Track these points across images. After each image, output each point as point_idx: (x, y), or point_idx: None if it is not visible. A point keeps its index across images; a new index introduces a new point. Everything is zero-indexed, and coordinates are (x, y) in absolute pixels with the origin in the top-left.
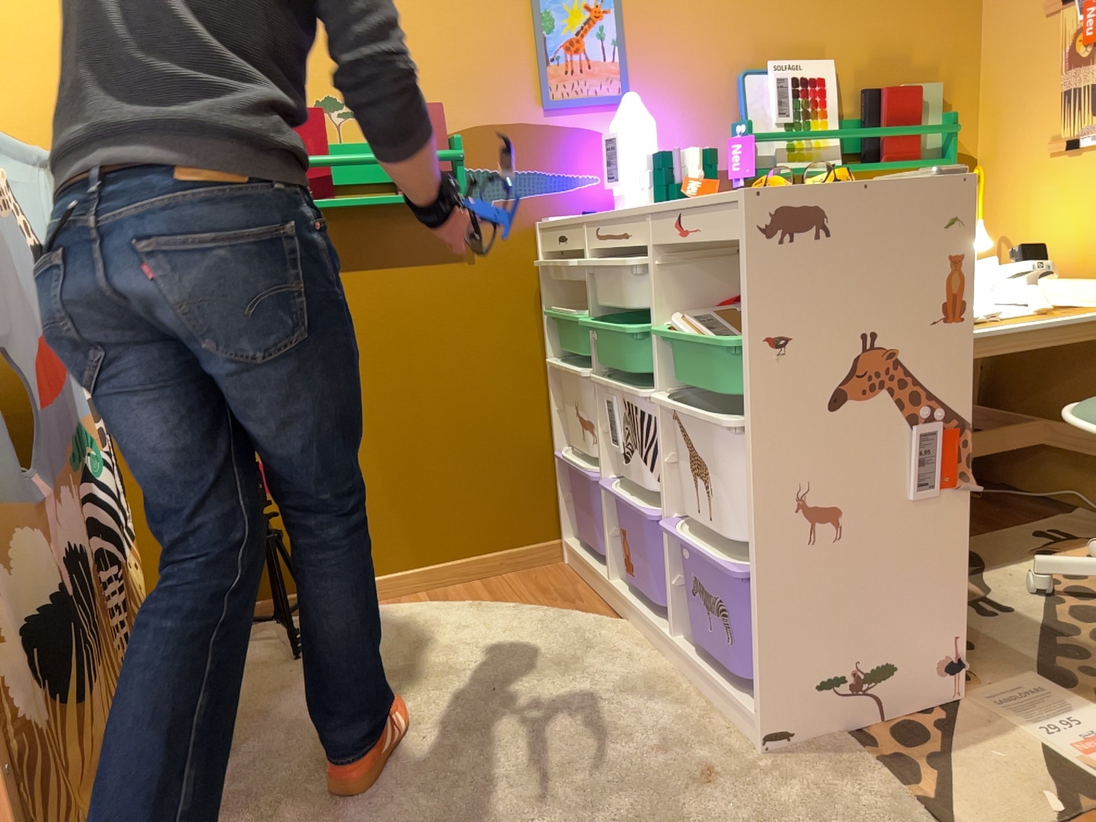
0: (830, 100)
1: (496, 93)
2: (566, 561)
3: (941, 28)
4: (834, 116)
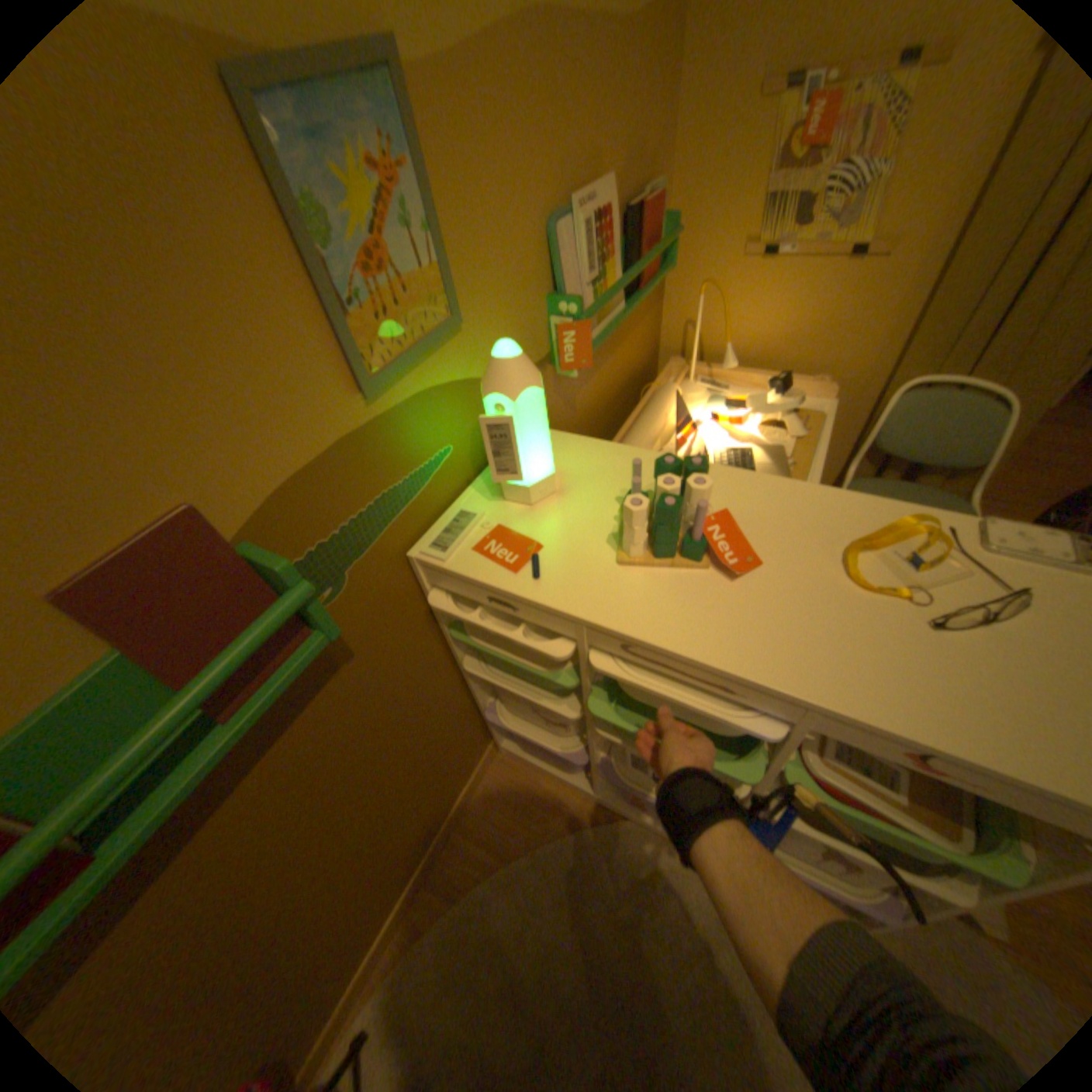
0: (616, 229)
1: (279, 411)
2: (506, 754)
3: (664, 95)
4: (619, 249)
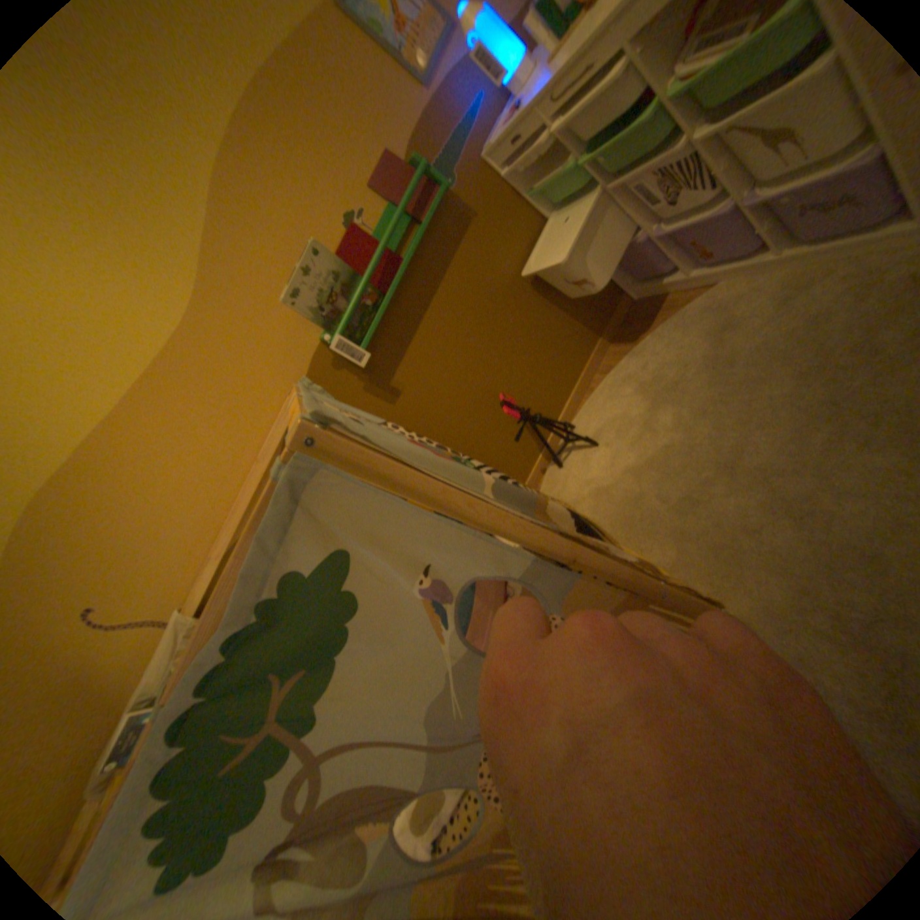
0: None
1: (397, 107)
2: (637, 297)
3: None
4: None
